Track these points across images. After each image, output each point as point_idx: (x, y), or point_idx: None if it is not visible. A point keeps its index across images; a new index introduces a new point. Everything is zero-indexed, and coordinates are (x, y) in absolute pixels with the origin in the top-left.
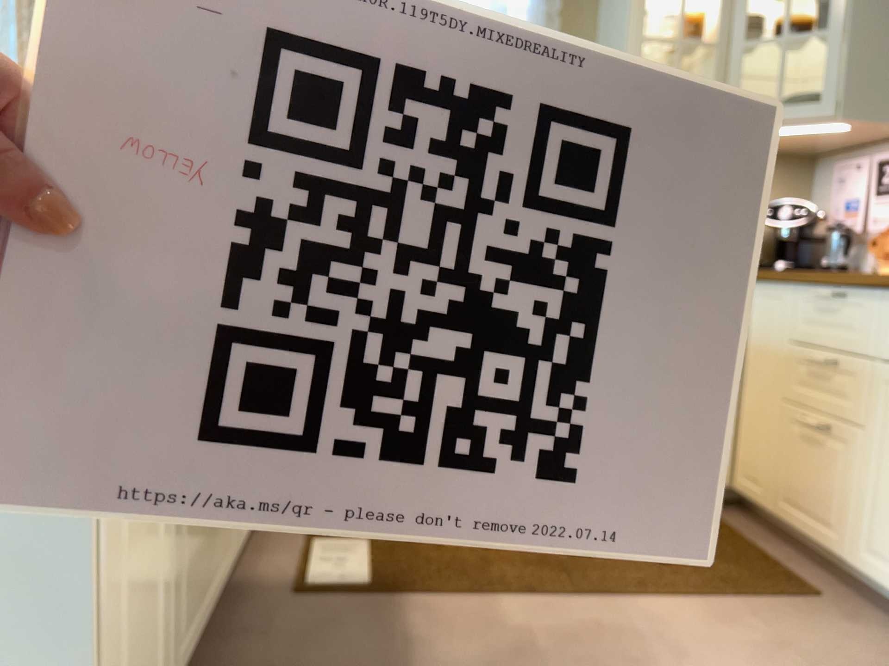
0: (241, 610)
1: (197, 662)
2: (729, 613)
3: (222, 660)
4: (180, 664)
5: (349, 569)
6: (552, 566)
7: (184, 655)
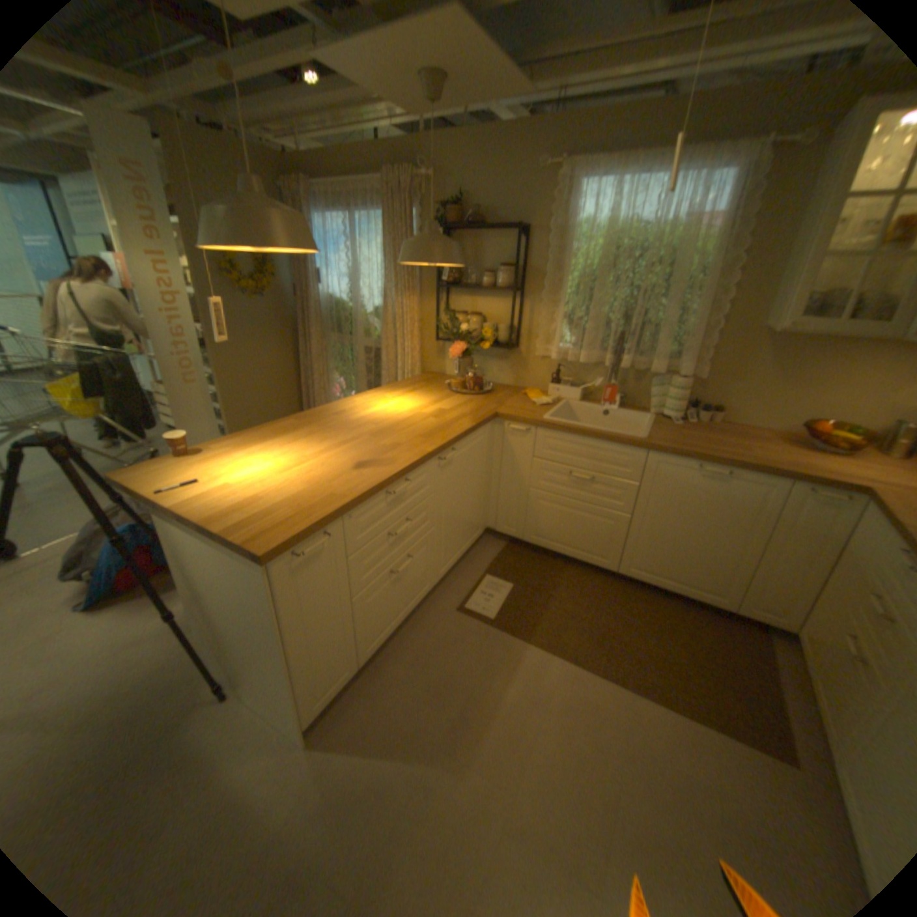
0: (431, 611)
1: (399, 636)
2: (701, 740)
3: (408, 640)
4: (378, 646)
5: (491, 604)
6: (605, 646)
7: (382, 642)
